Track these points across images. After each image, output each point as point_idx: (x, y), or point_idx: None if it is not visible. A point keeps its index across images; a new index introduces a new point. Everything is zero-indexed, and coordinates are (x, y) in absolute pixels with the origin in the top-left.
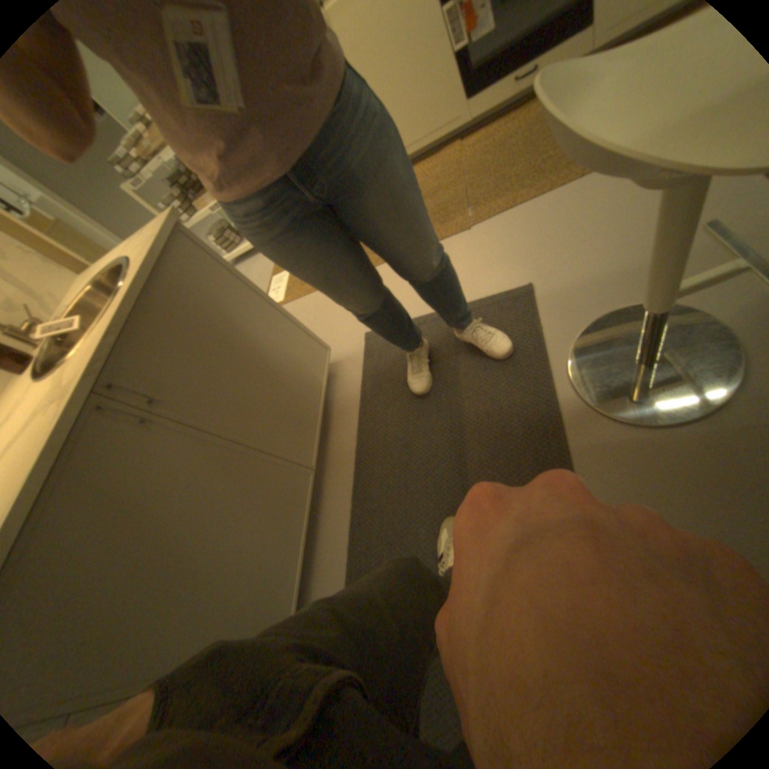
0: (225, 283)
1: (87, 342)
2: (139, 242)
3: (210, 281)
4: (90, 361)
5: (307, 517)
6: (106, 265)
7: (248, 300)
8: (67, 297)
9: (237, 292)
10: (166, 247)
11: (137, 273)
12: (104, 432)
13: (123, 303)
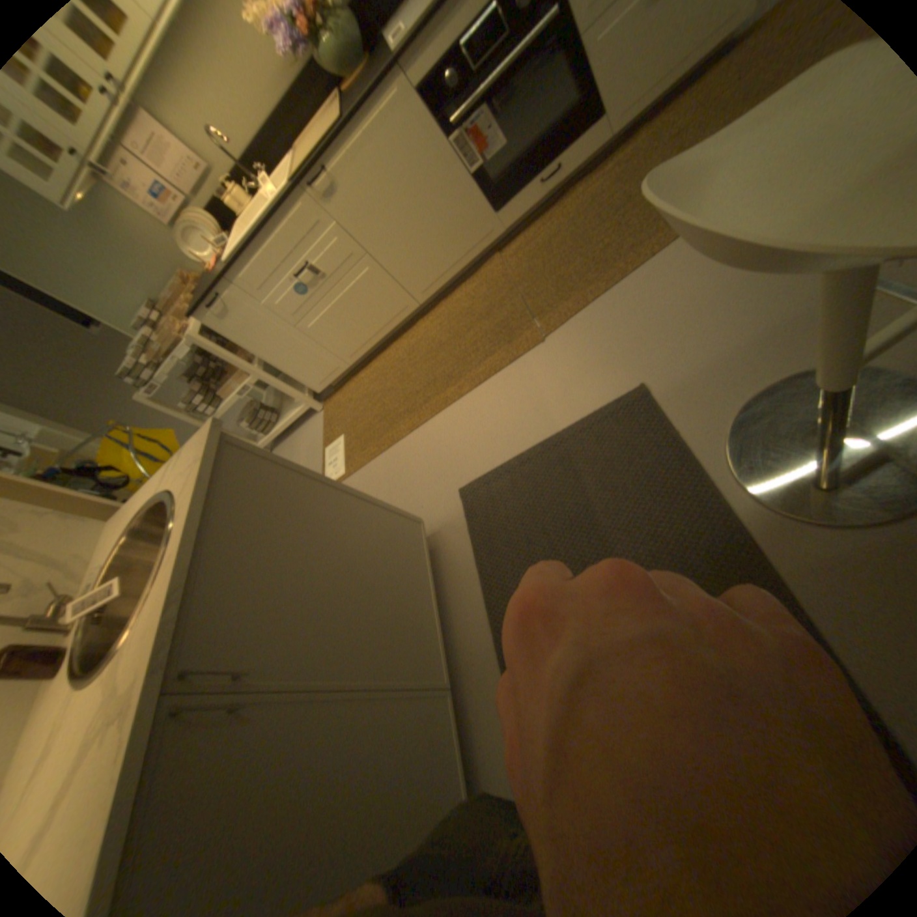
0: (291, 485)
1: (145, 622)
2: (184, 469)
3: (274, 489)
4: (156, 650)
5: (462, 763)
6: (146, 504)
7: (321, 496)
8: (102, 554)
9: (307, 491)
10: (218, 467)
11: (192, 511)
12: (190, 744)
13: (183, 556)
